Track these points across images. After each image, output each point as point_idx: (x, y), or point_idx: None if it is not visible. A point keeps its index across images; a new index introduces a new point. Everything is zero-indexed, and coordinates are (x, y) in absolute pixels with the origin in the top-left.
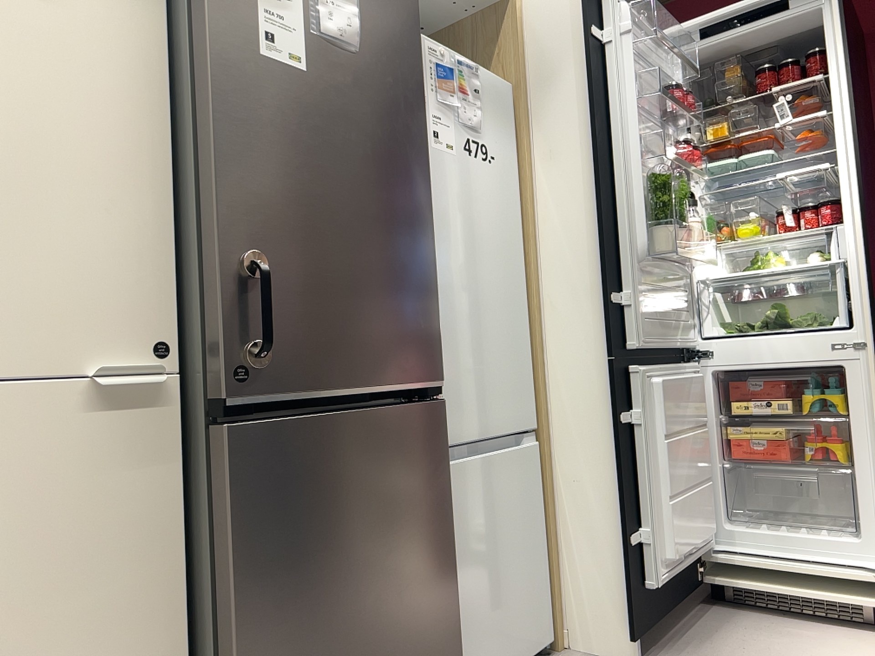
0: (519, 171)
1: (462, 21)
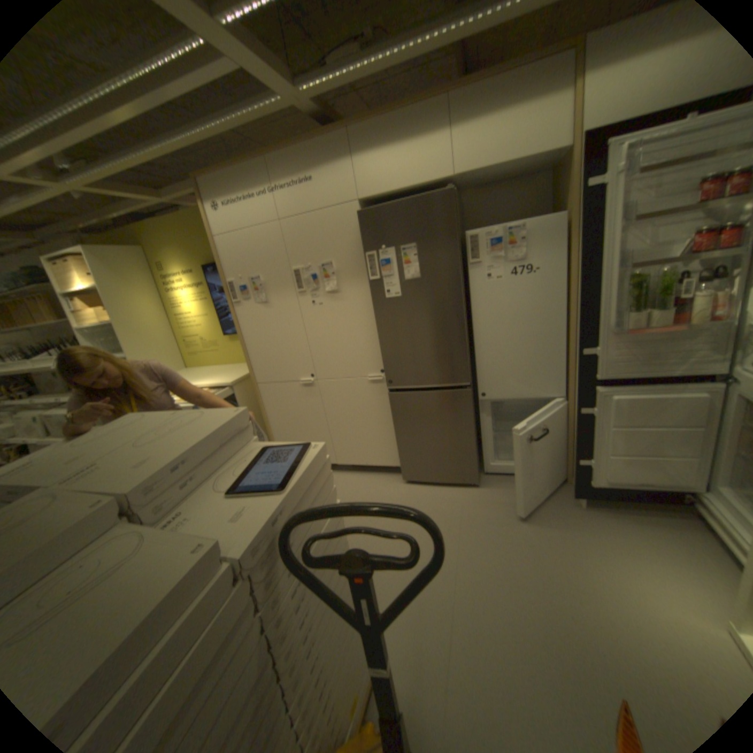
0: (570, 264)
1: (565, 155)
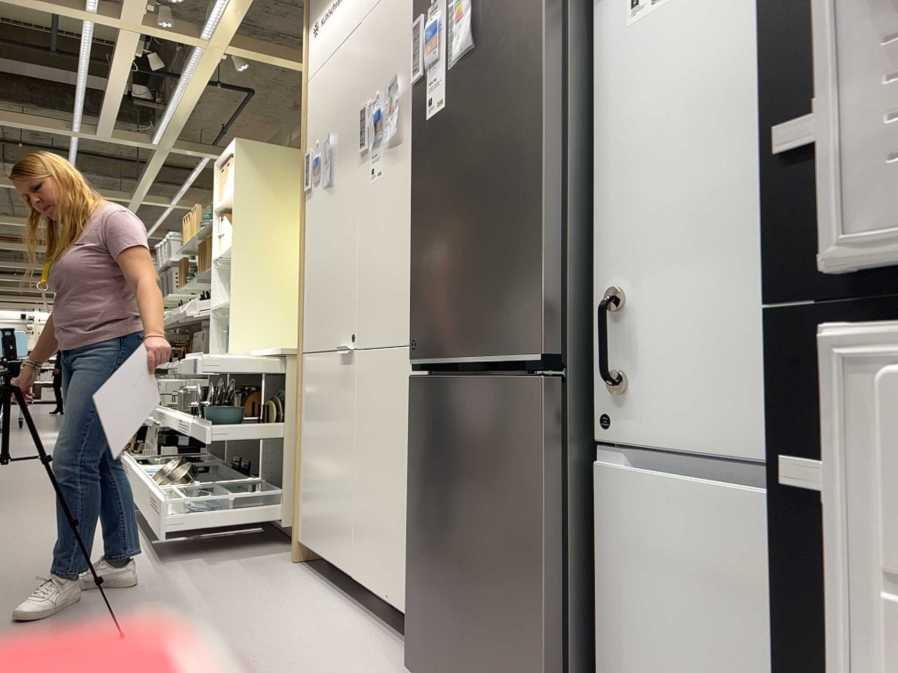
0: None
1: None
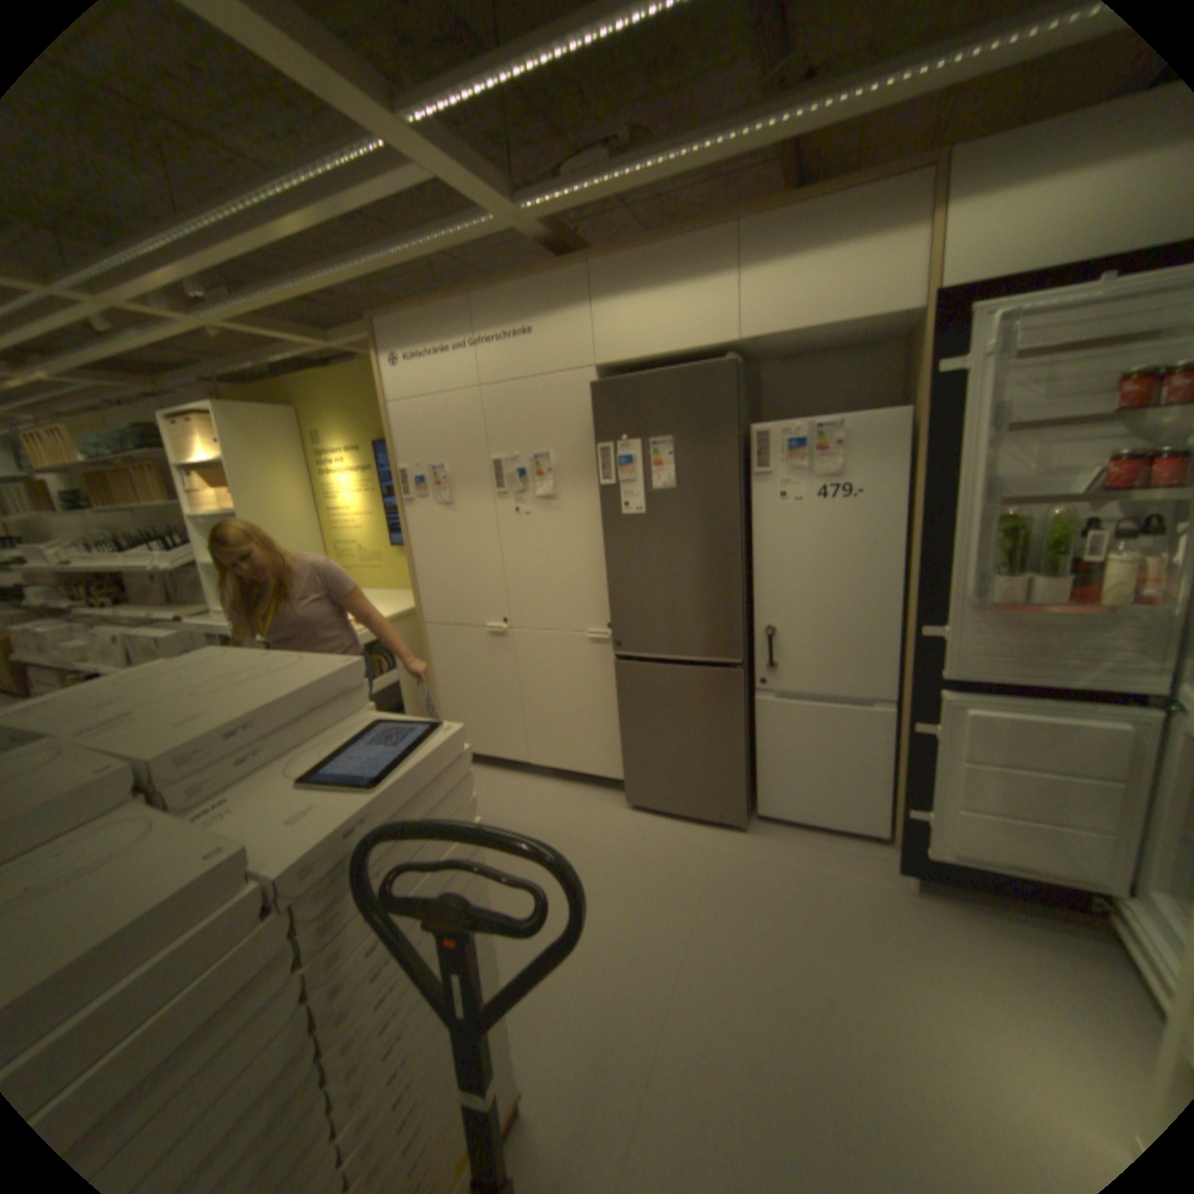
0: (916, 488)
1: (919, 321)
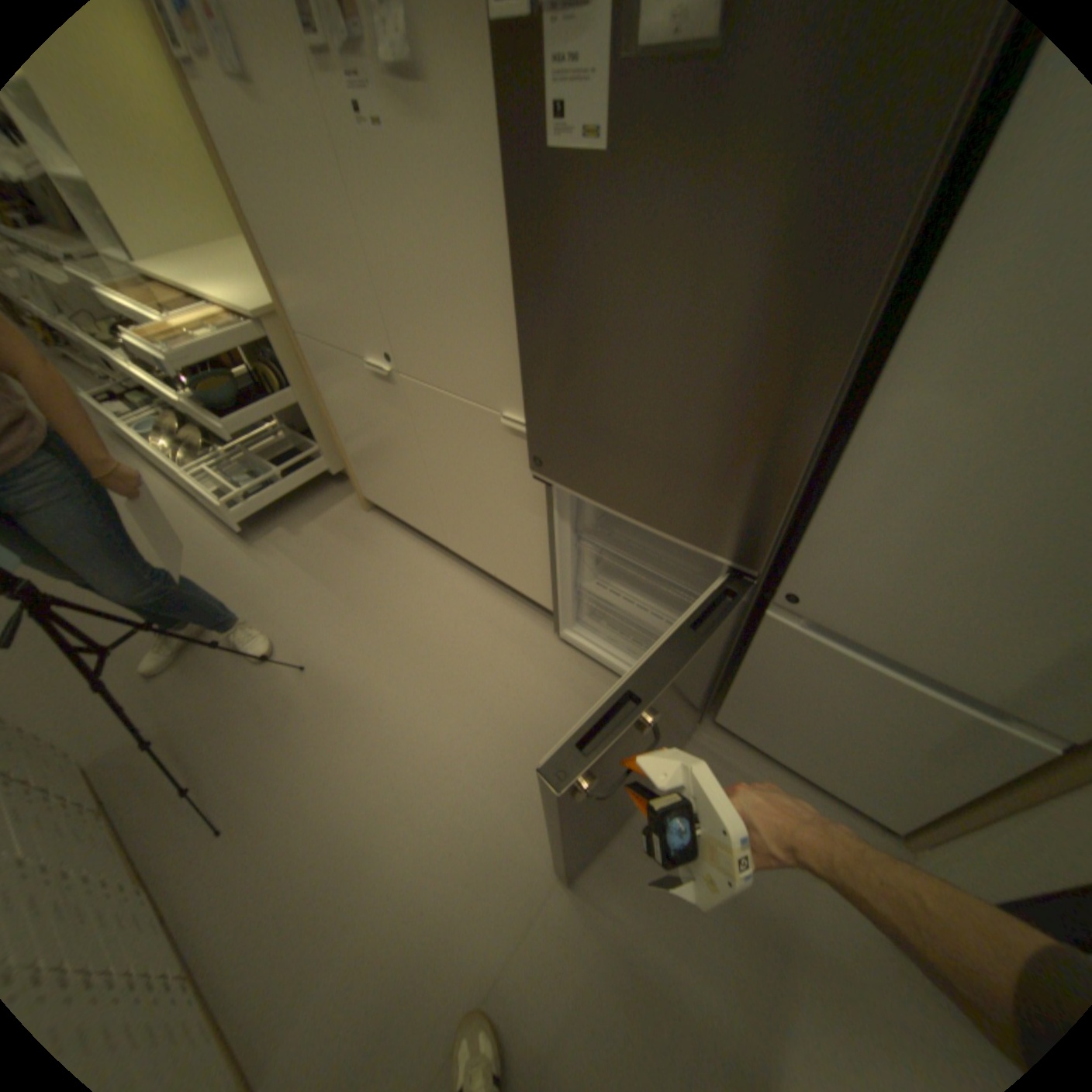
0: None
1: None
